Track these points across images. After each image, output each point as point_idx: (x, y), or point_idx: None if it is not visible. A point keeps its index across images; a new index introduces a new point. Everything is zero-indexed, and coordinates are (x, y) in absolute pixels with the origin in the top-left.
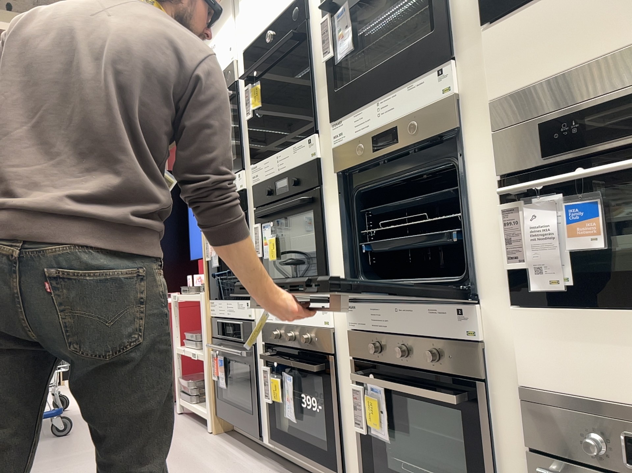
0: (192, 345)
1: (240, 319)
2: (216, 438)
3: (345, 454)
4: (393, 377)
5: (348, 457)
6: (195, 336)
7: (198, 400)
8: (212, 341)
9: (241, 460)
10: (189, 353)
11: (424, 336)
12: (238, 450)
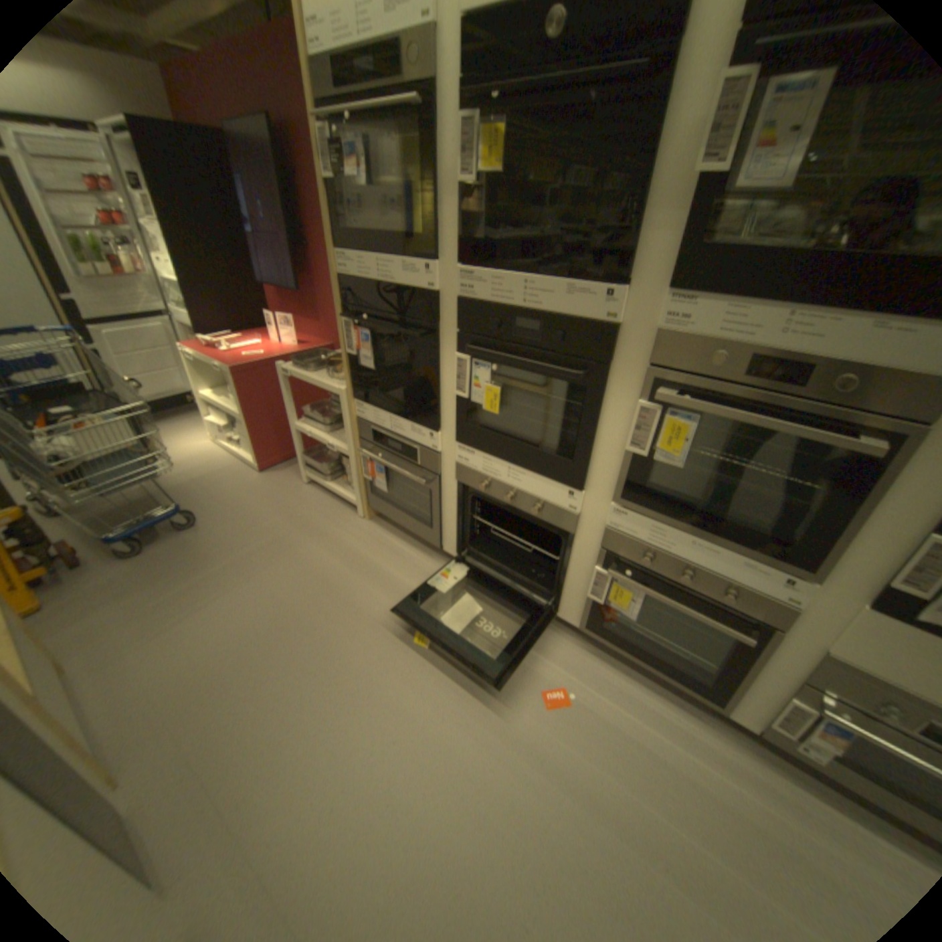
0: (314, 425)
1: (416, 445)
2: (374, 528)
3: (559, 597)
4: (660, 585)
5: (565, 601)
6: (323, 422)
7: (332, 479)
8: (362, 444)
9: (419, 562)
10: (320, 441)
11: (724, 577)
12: (407, 546)
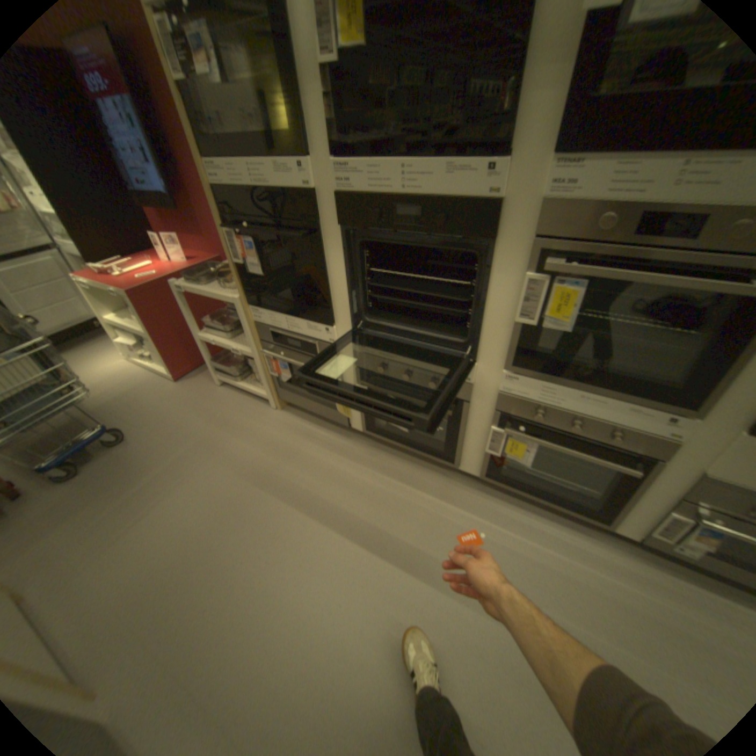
0: (216, 332)
1: (314, 339)
2: (287, 416)
3: (459, 453)
4: (550, 434)
5: (464, 456)
6: (223, 328)
7: (241, 378)
8: (263, 344)
9: (331, 439)
10: (224, 346)
11: (610, 421)
12: (318, 427)
